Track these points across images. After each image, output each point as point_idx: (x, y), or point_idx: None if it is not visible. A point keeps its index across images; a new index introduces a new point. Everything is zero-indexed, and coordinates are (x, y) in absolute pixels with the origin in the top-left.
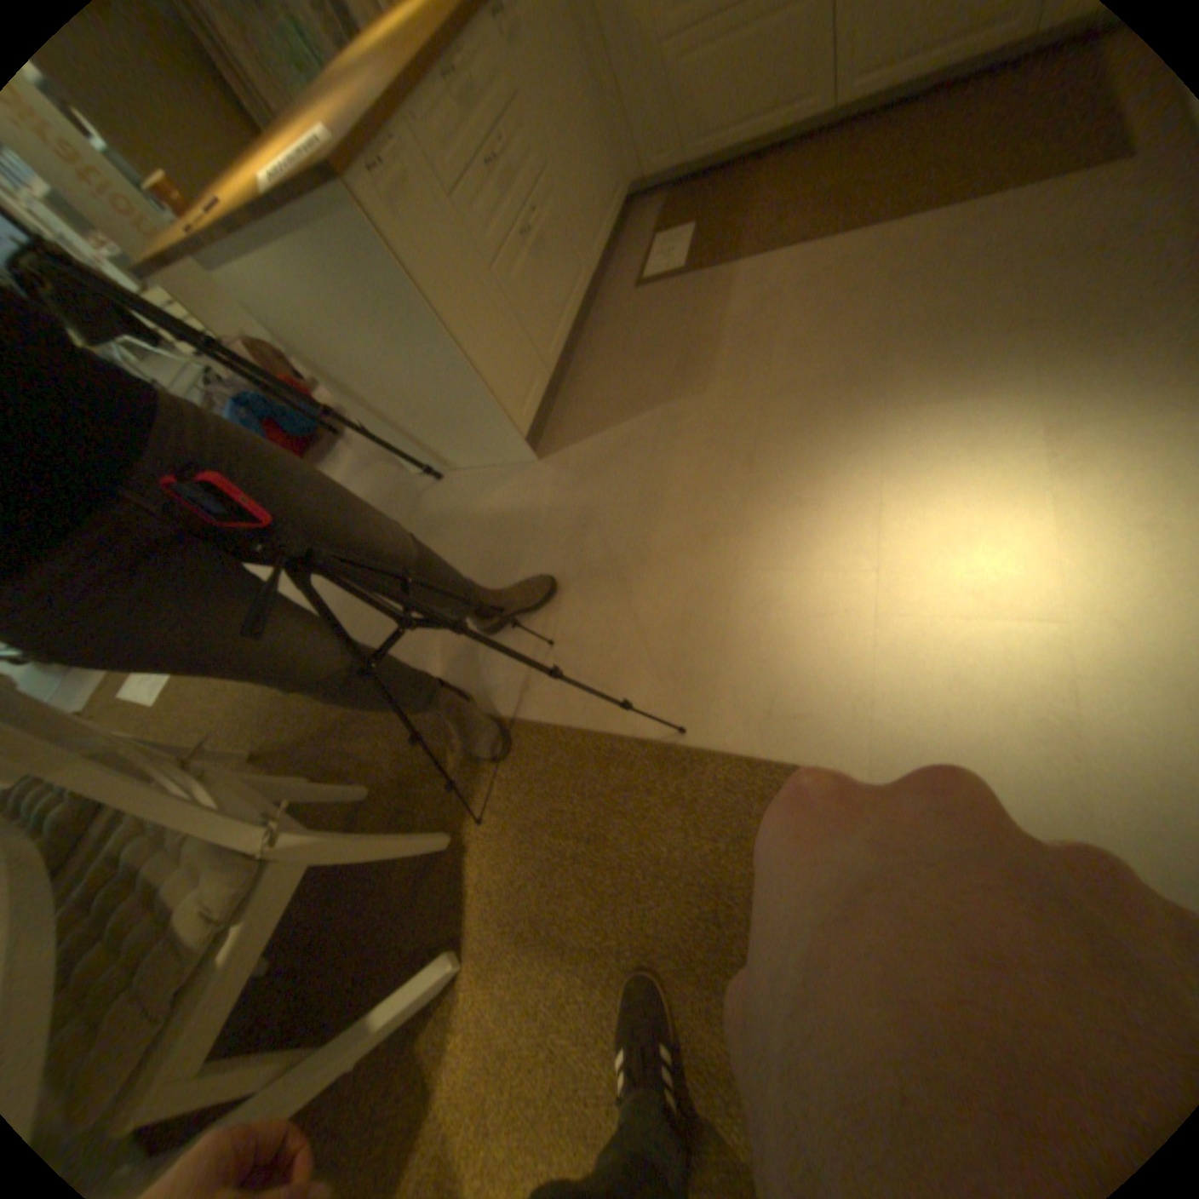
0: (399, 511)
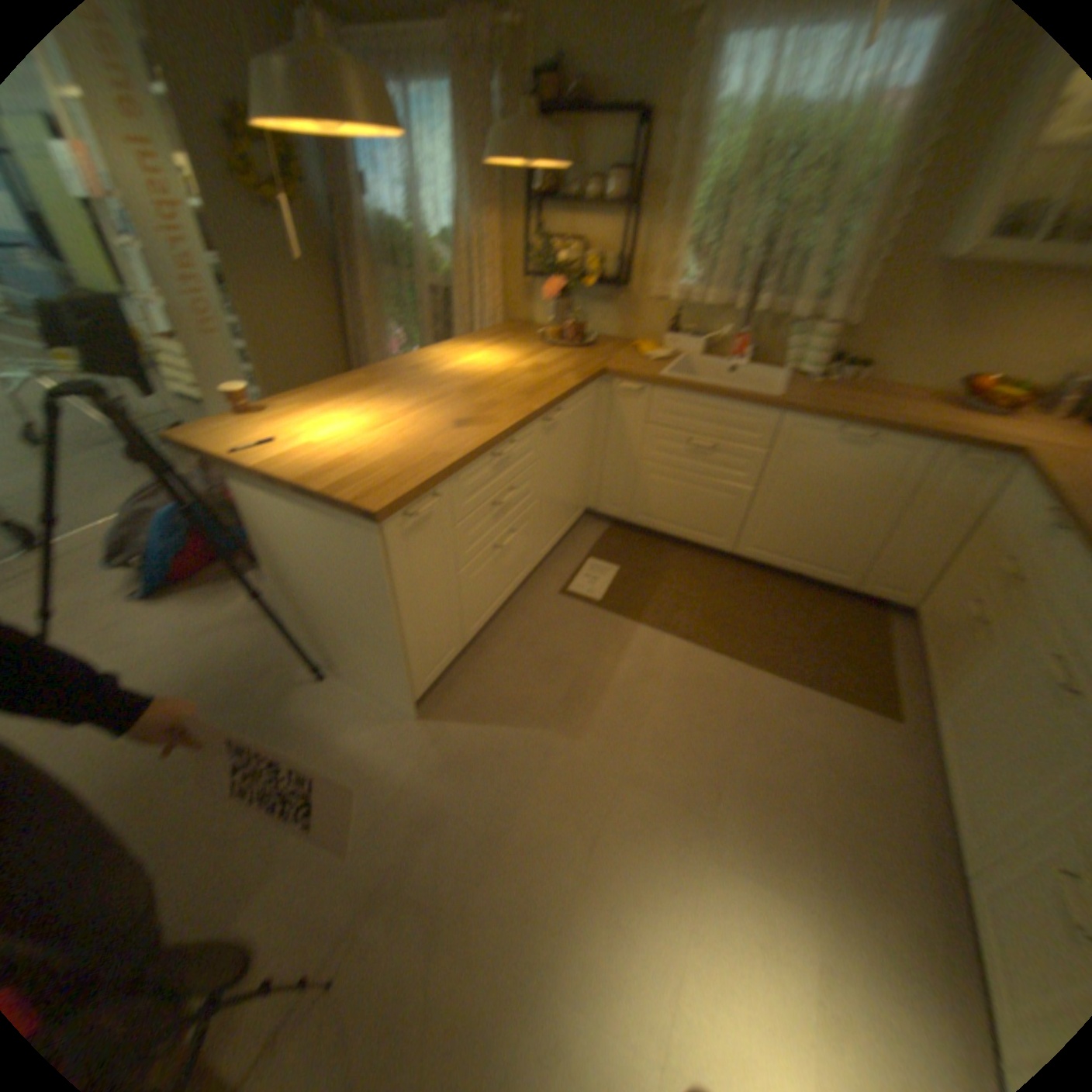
0: (266, 692)
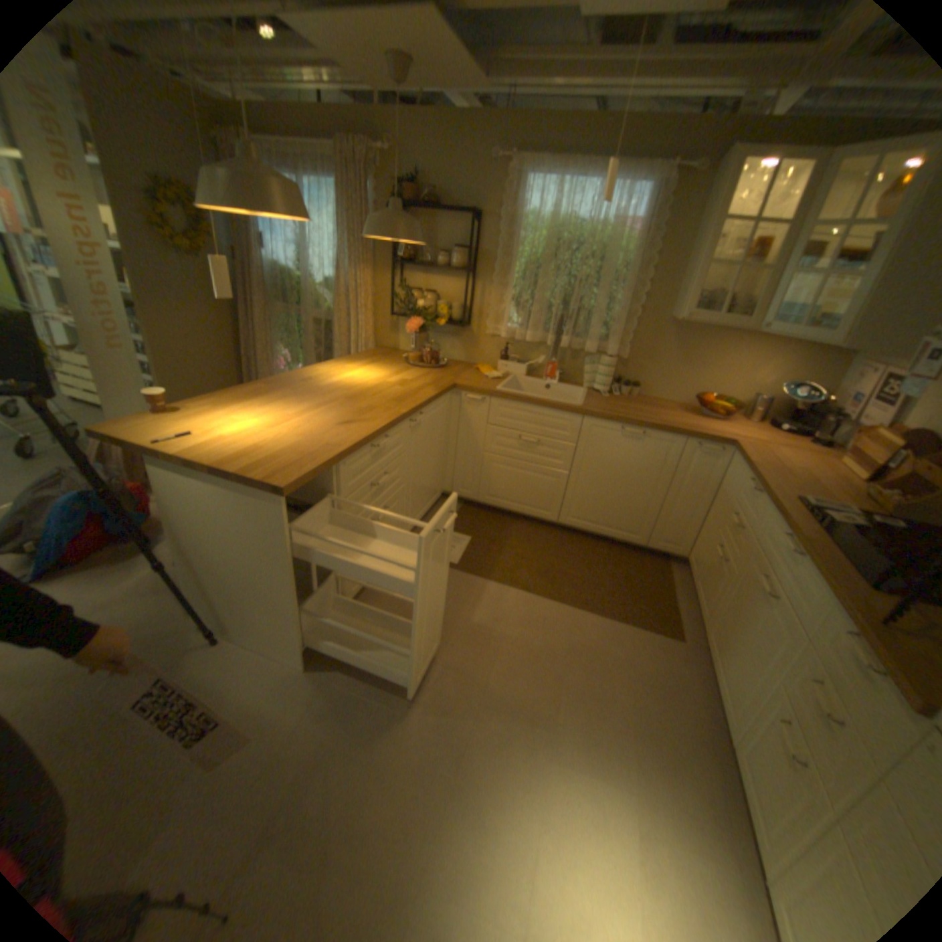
0: (156, 662)
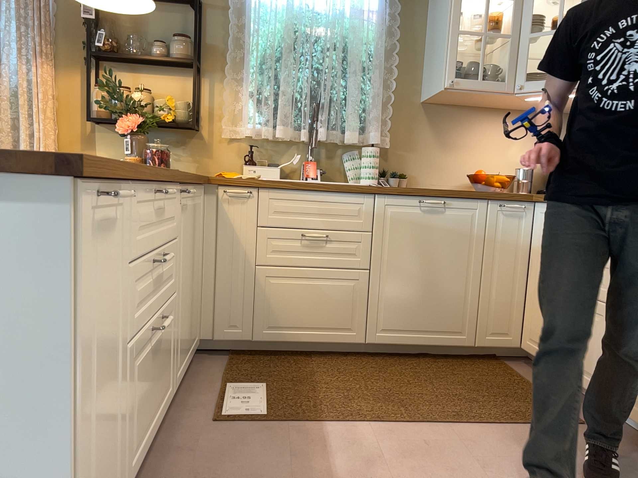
0: None
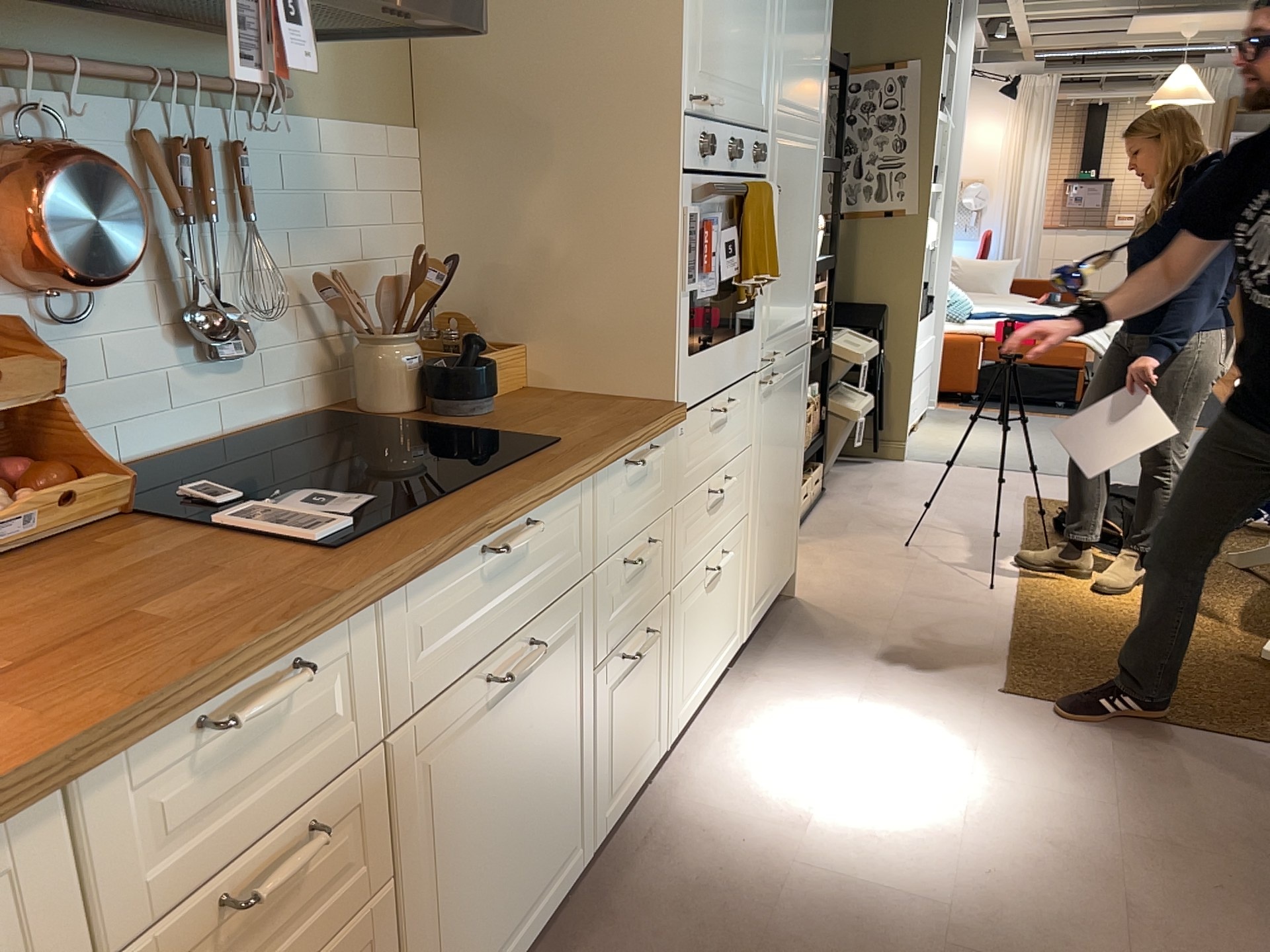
0: None
